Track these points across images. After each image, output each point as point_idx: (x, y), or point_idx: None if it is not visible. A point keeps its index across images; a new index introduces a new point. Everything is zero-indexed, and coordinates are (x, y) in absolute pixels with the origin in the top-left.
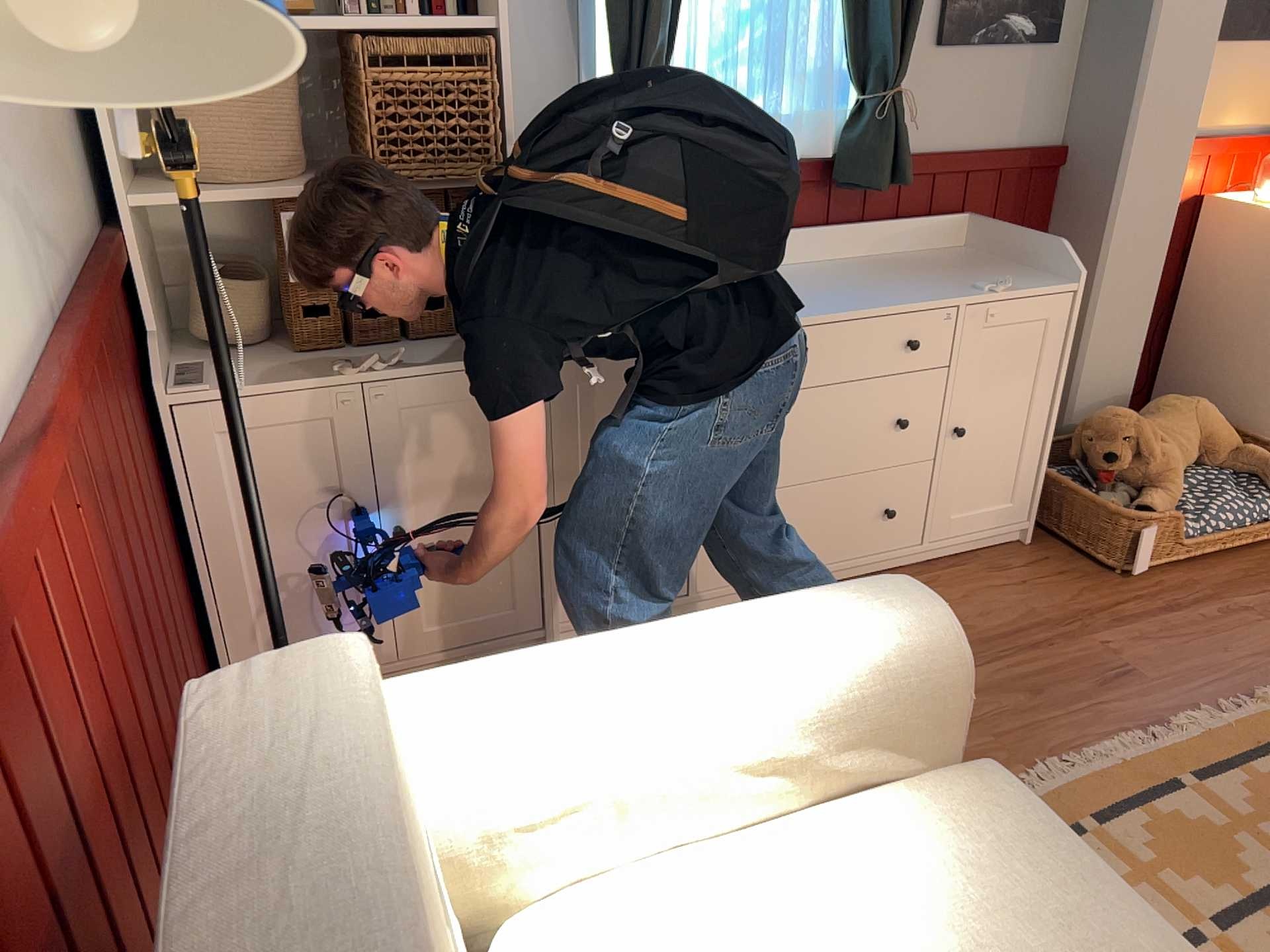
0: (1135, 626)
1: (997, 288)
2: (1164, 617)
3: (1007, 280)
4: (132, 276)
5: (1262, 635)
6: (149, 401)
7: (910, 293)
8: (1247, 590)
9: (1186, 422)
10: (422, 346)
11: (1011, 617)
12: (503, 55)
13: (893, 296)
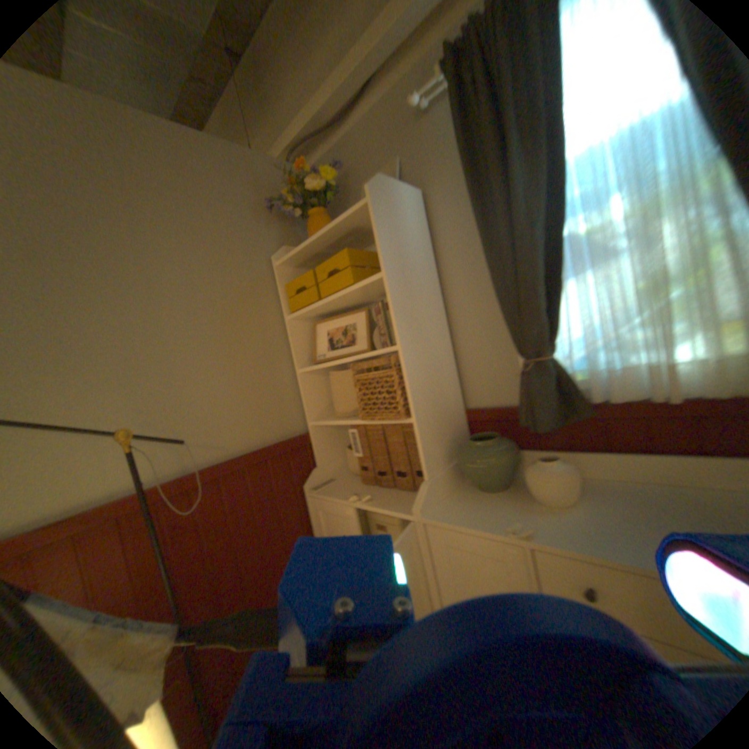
0: None
1: None
2: None
3: None
4: (315, 445)
5: None
6: (306, 490)
7: None
8: None
9: None
10: (398, 492)
11: None
12: (406, 358)
13: None
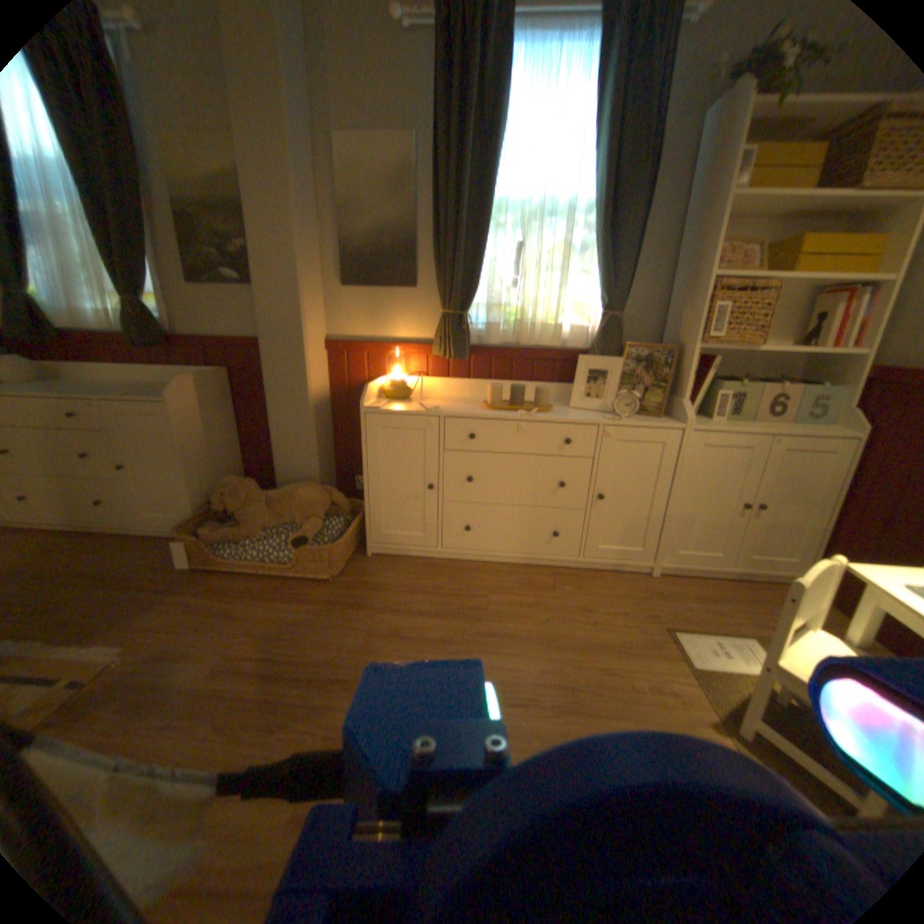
0: (123, 593)
1: (122, 395)
2: (146, 594)
3: (152, 394)
4: None
5: (155, 621)
6: None
7: (91, 392)
8: (217, 598)
9: (286, 496)
10: None
11: (96, 570)
12: None
13: (80, 392)
